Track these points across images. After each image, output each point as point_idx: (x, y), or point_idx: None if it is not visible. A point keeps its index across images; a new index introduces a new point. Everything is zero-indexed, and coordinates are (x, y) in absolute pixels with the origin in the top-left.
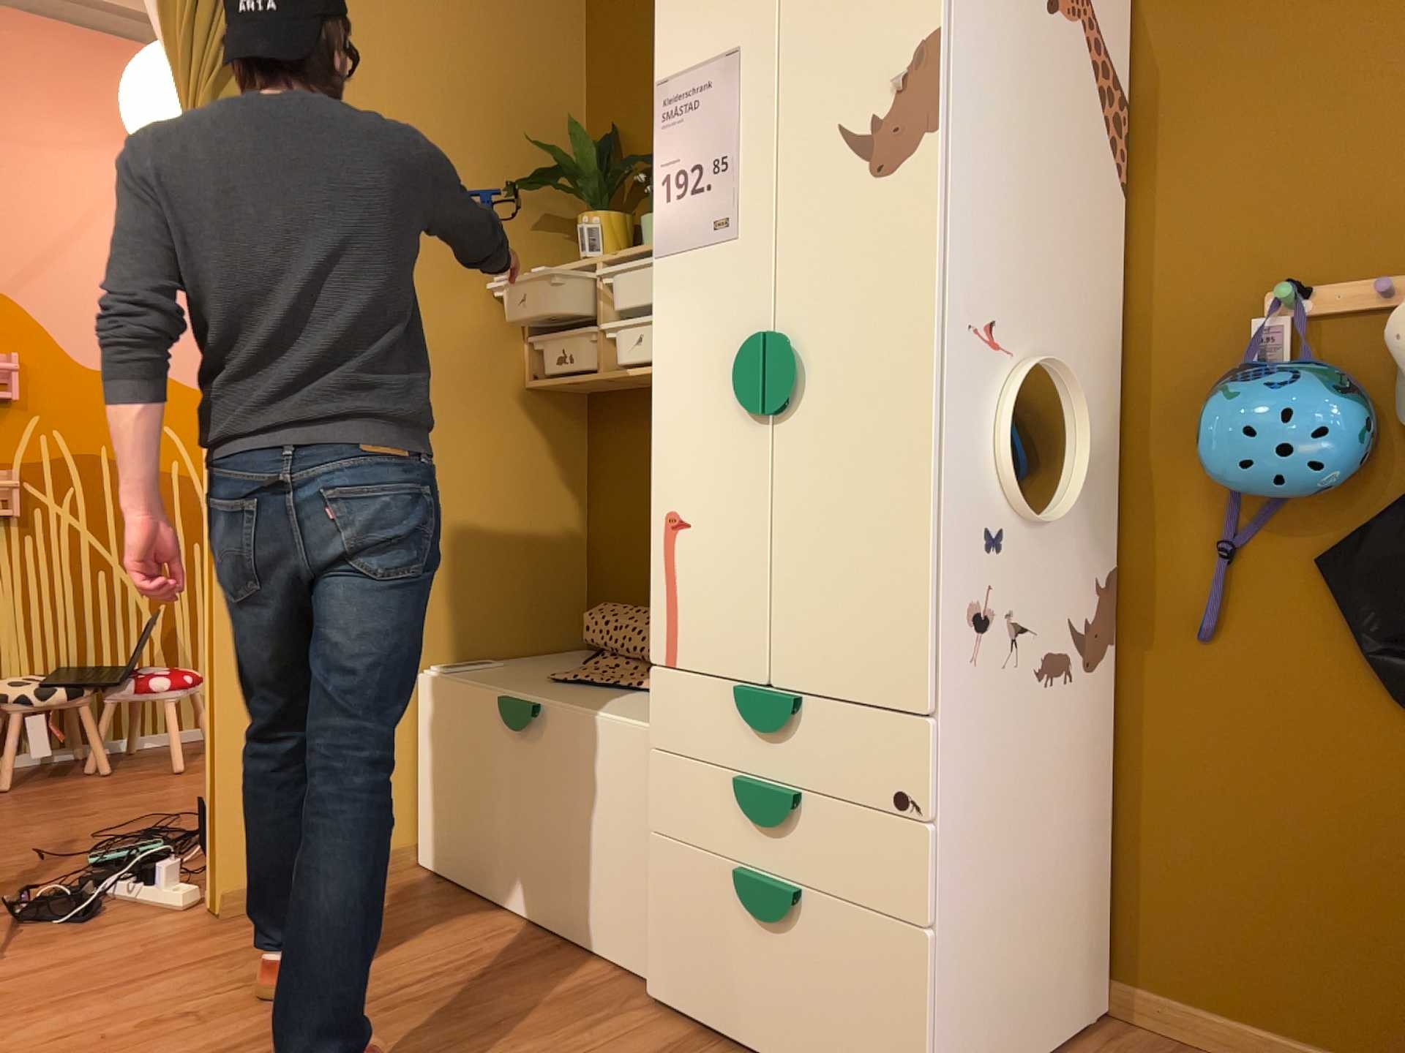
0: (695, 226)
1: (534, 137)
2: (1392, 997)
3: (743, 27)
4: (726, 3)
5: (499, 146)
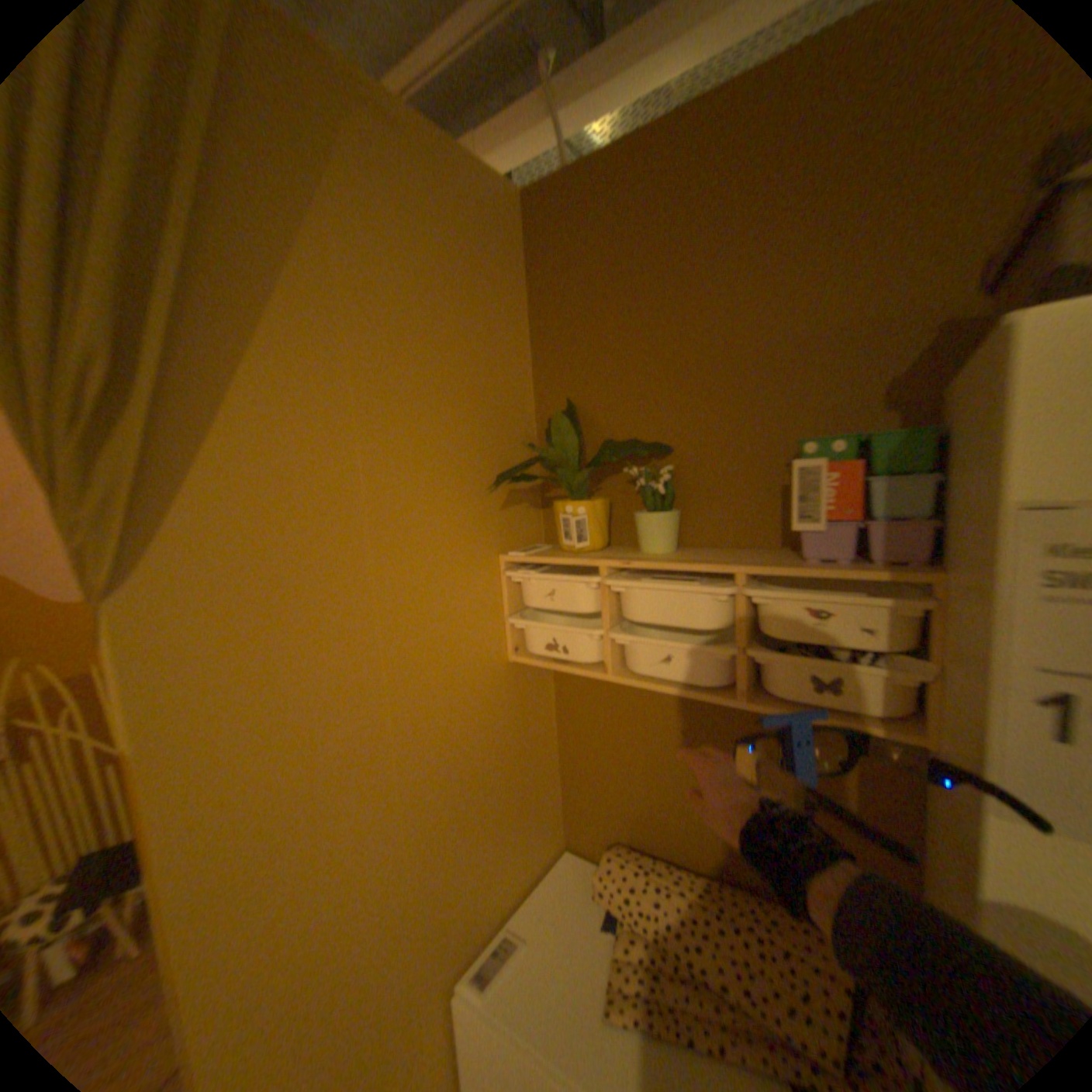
0: None
1: (496, 415)
2: None
3: None
4: None
5: (468, 433)
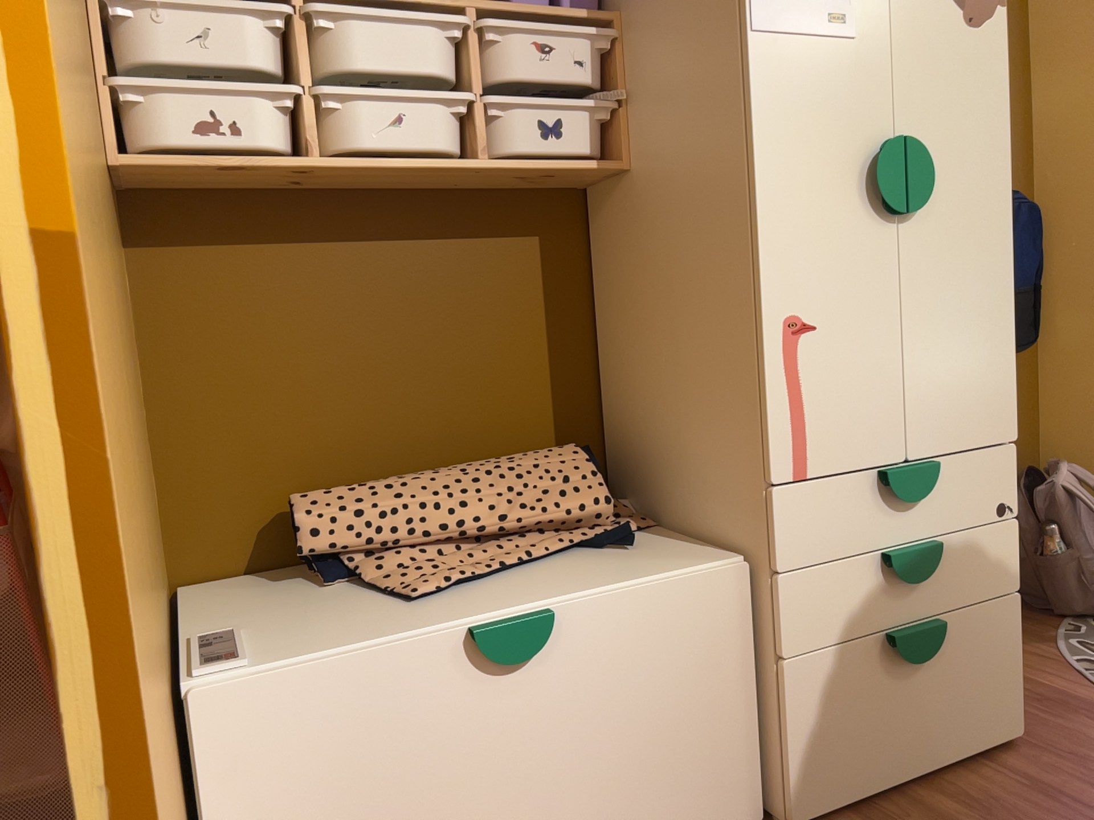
0: (804, 11)
1: None
2: None
3: None
4: None
5: None
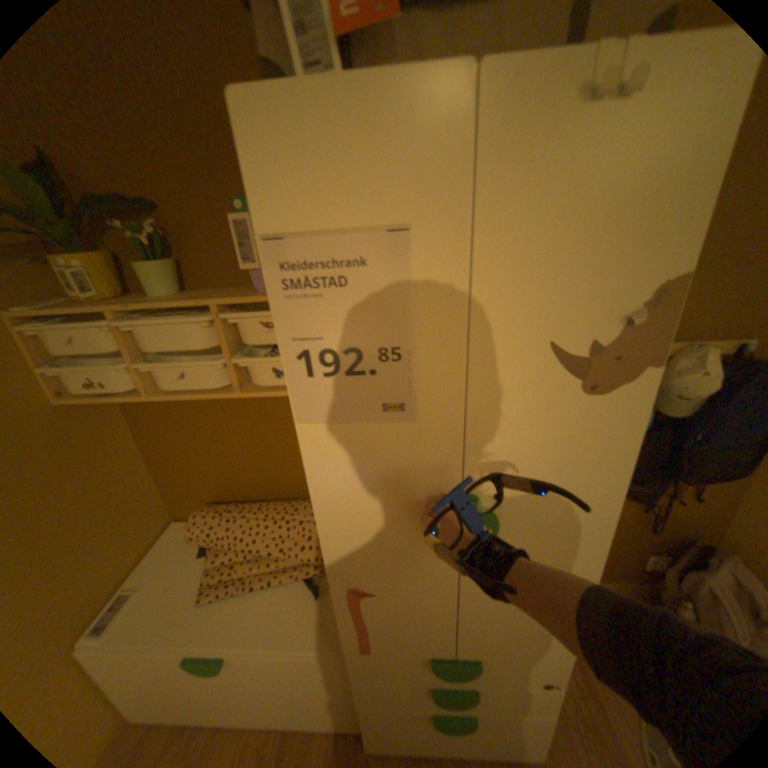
0: (354, 403)
1: None
2: None
3: (415, 195)
4: (381, 152)
5: None
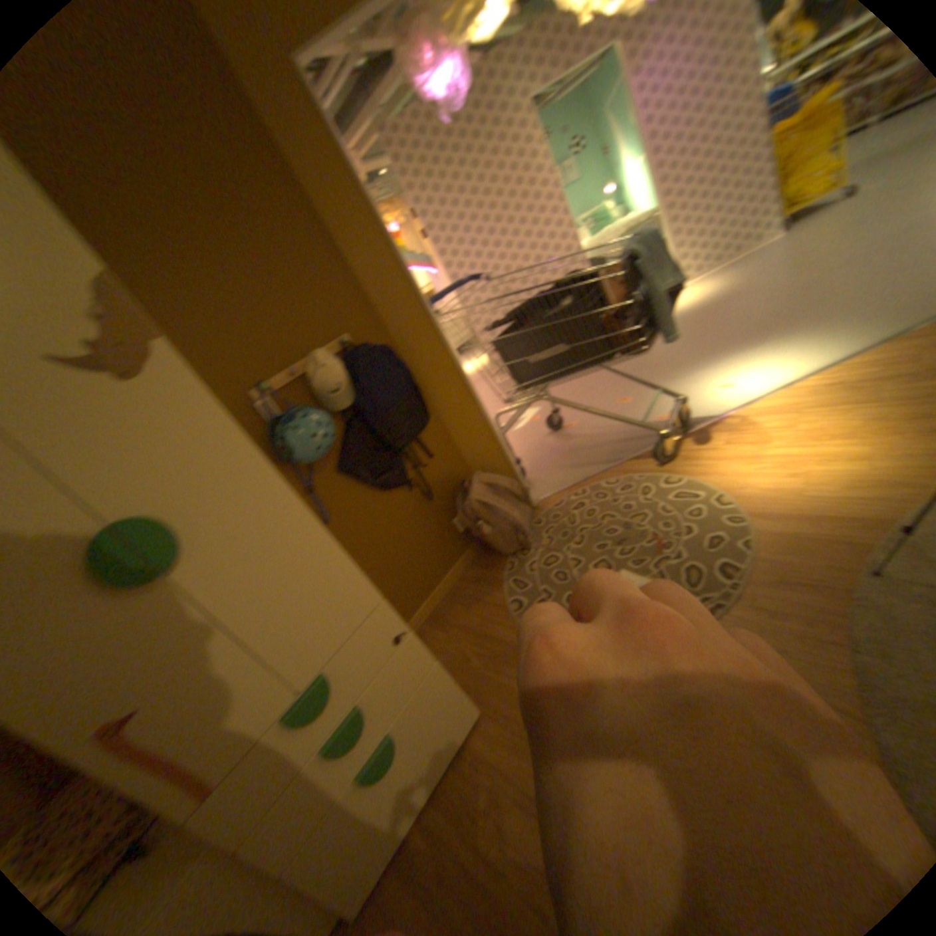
0: None
1: None
2: (435, 559)
3: None
4: None
5: None
